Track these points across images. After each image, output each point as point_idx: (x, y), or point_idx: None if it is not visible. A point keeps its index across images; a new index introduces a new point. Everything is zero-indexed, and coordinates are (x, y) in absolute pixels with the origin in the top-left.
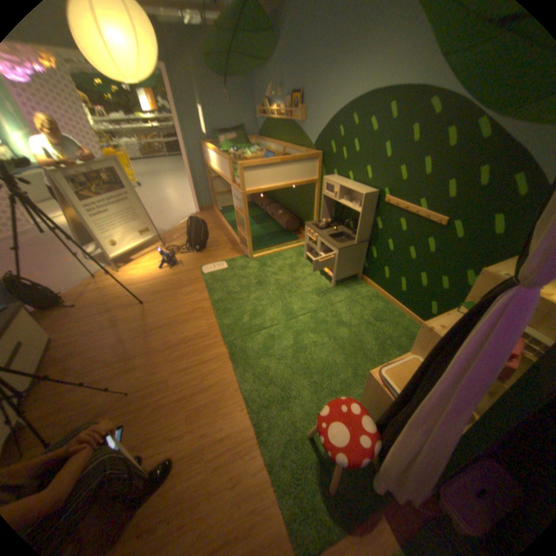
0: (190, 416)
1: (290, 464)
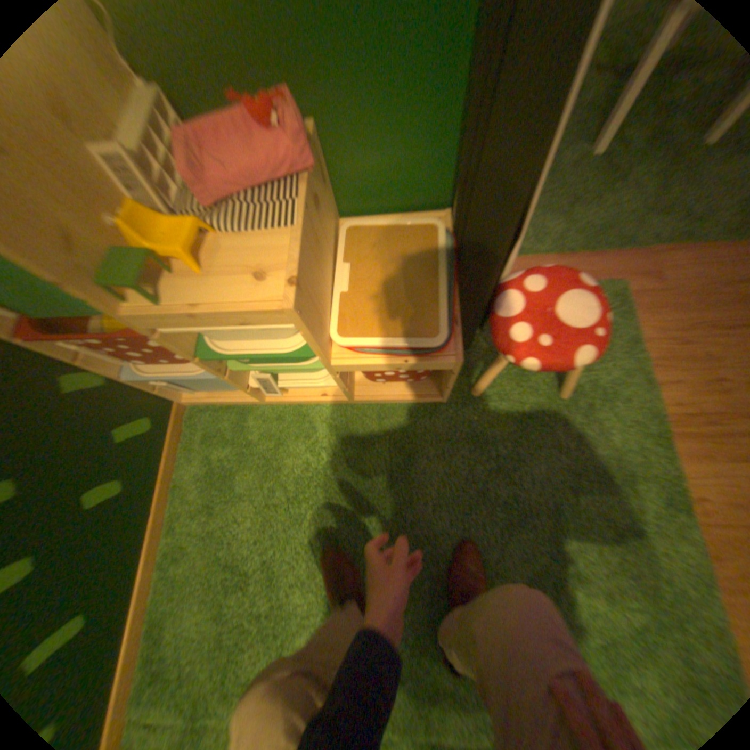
0: None
1: (611, 371)
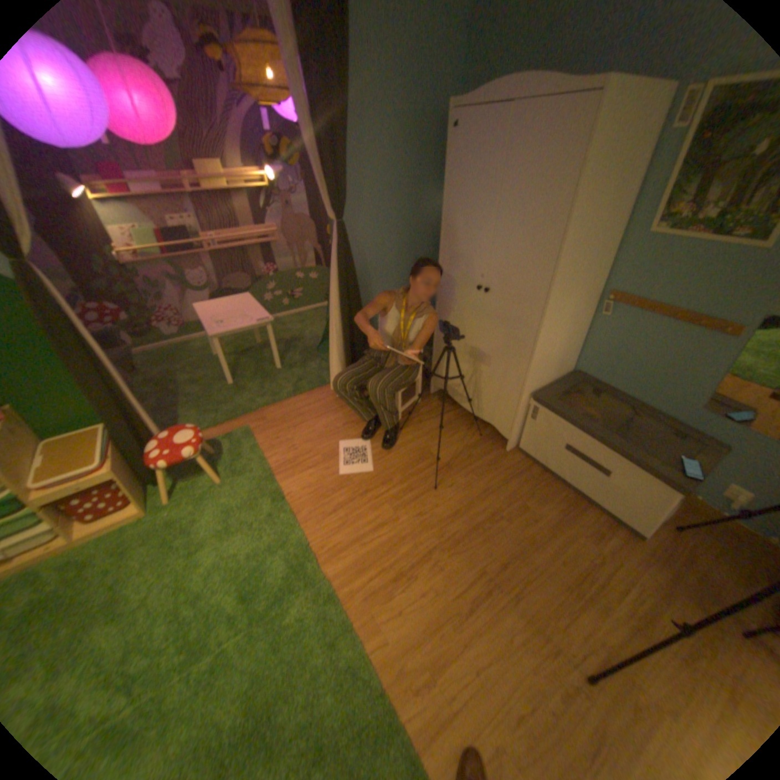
0: (345, 482)
1: (242, 462)
